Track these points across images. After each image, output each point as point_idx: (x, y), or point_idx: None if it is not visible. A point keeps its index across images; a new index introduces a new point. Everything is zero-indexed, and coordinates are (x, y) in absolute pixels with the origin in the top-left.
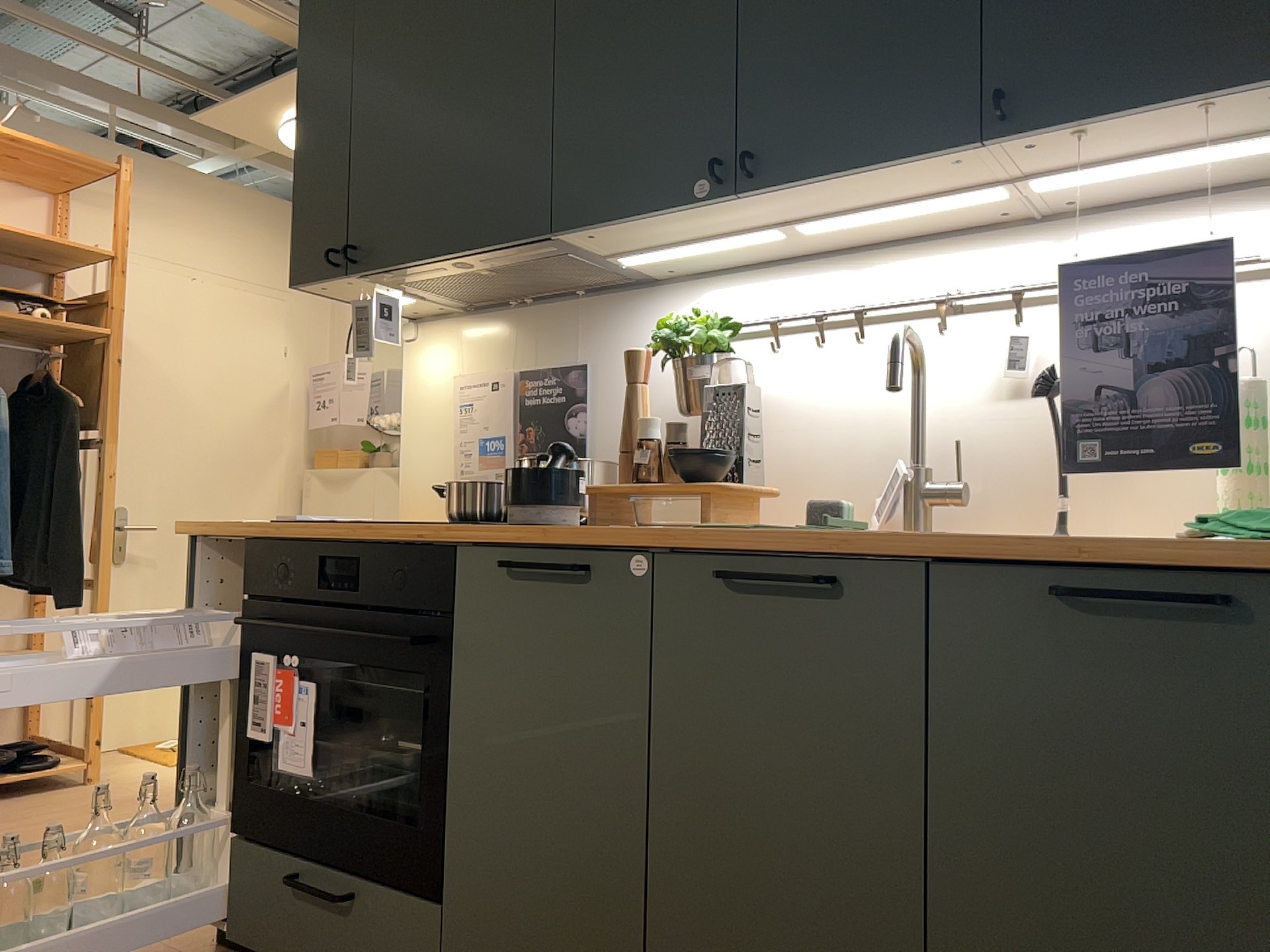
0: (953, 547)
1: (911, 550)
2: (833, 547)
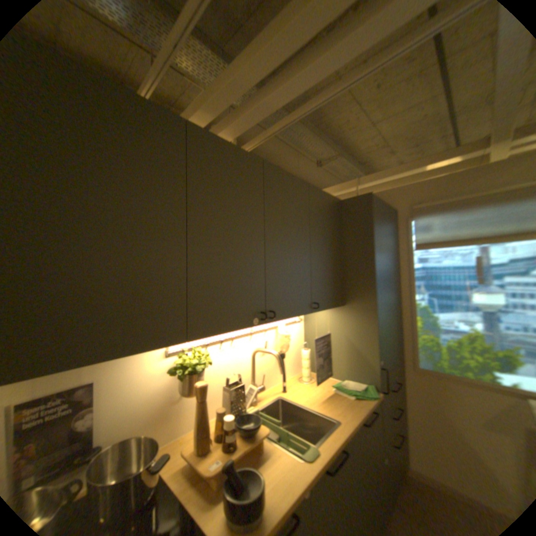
0: (359, 428)
1: (354, 433)
2: (345, 443)
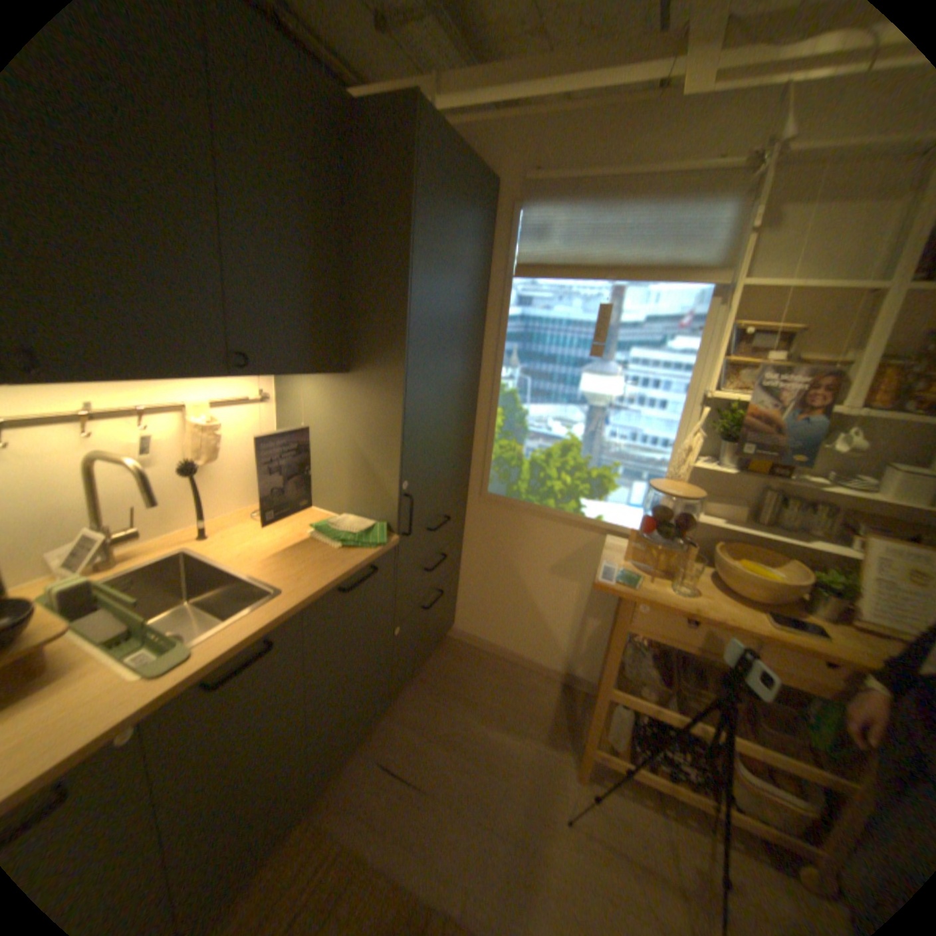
0: (315, 597)
1: (299, 607)
2: (267, 628)
